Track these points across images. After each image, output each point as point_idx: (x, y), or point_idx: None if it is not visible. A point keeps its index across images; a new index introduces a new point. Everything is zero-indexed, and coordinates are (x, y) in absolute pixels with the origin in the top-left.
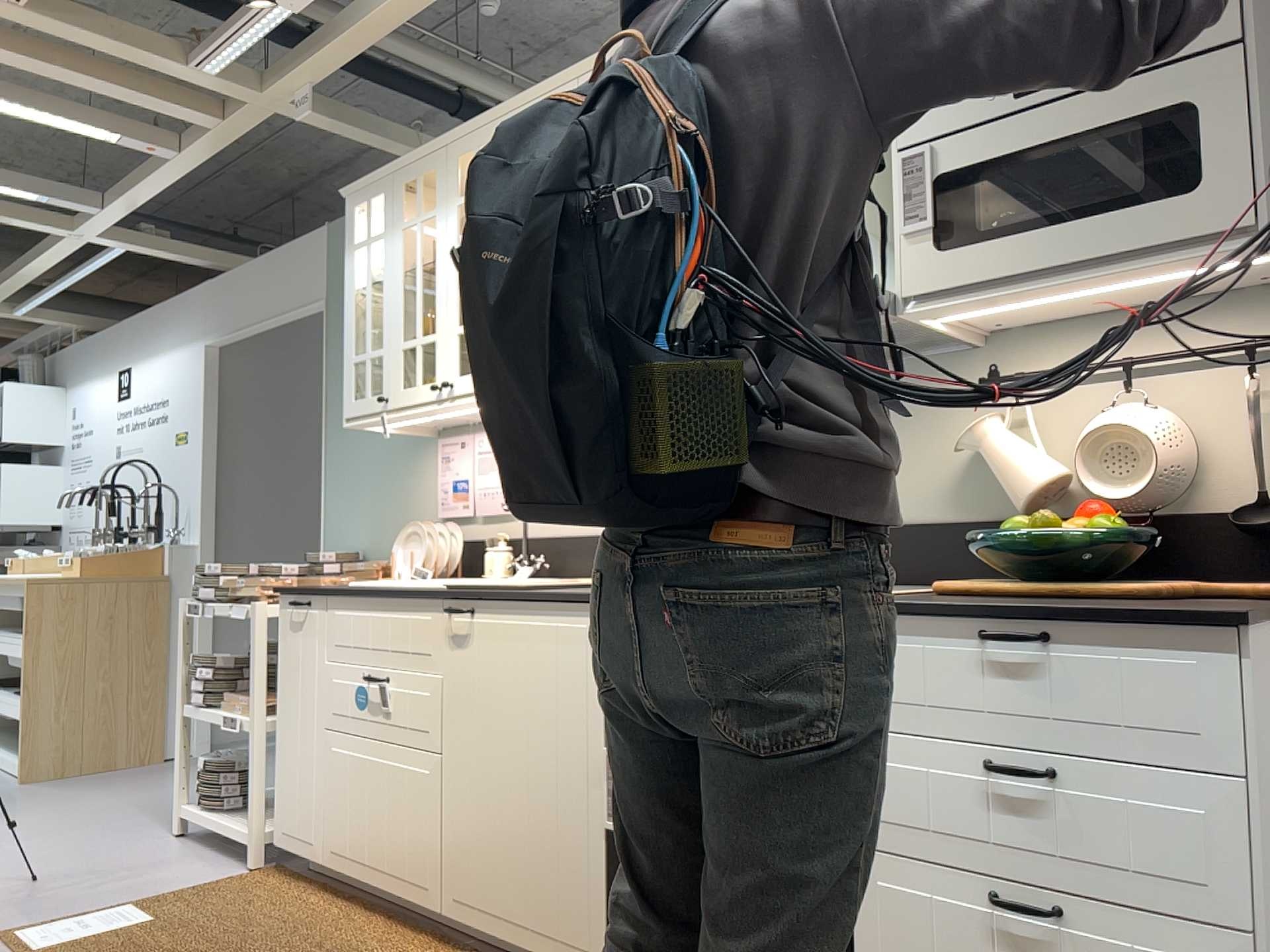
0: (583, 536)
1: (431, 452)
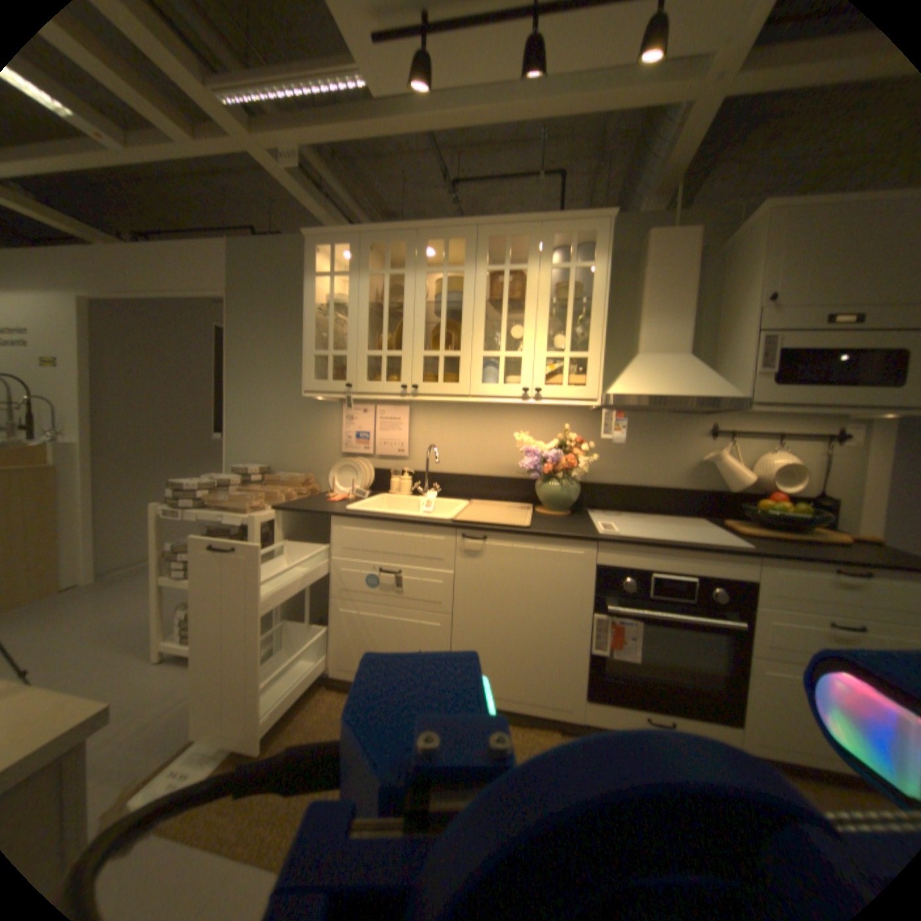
0: (462, 473)
1: (334, 410)
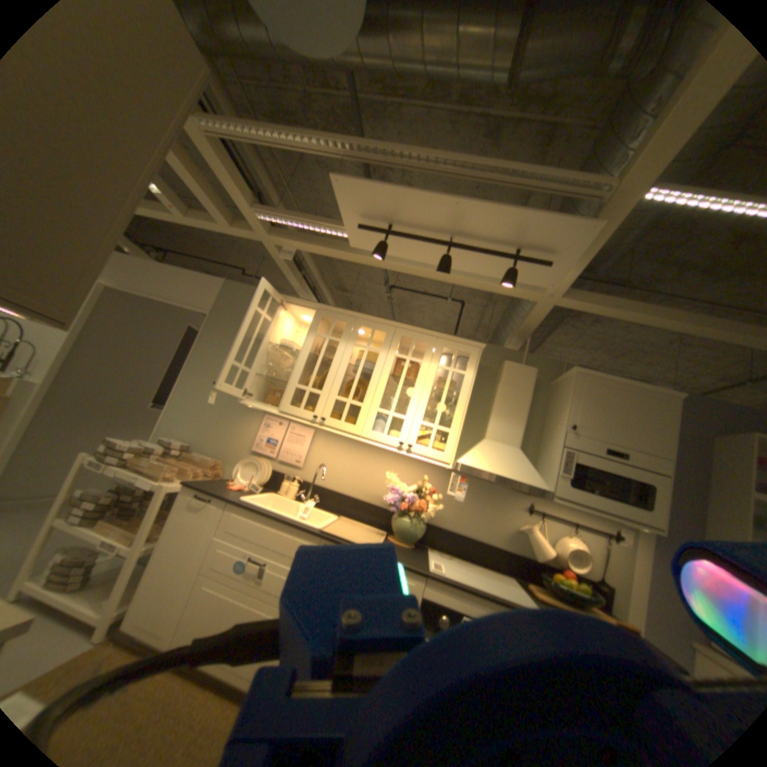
0: (339, 493)
1: (257, 417)
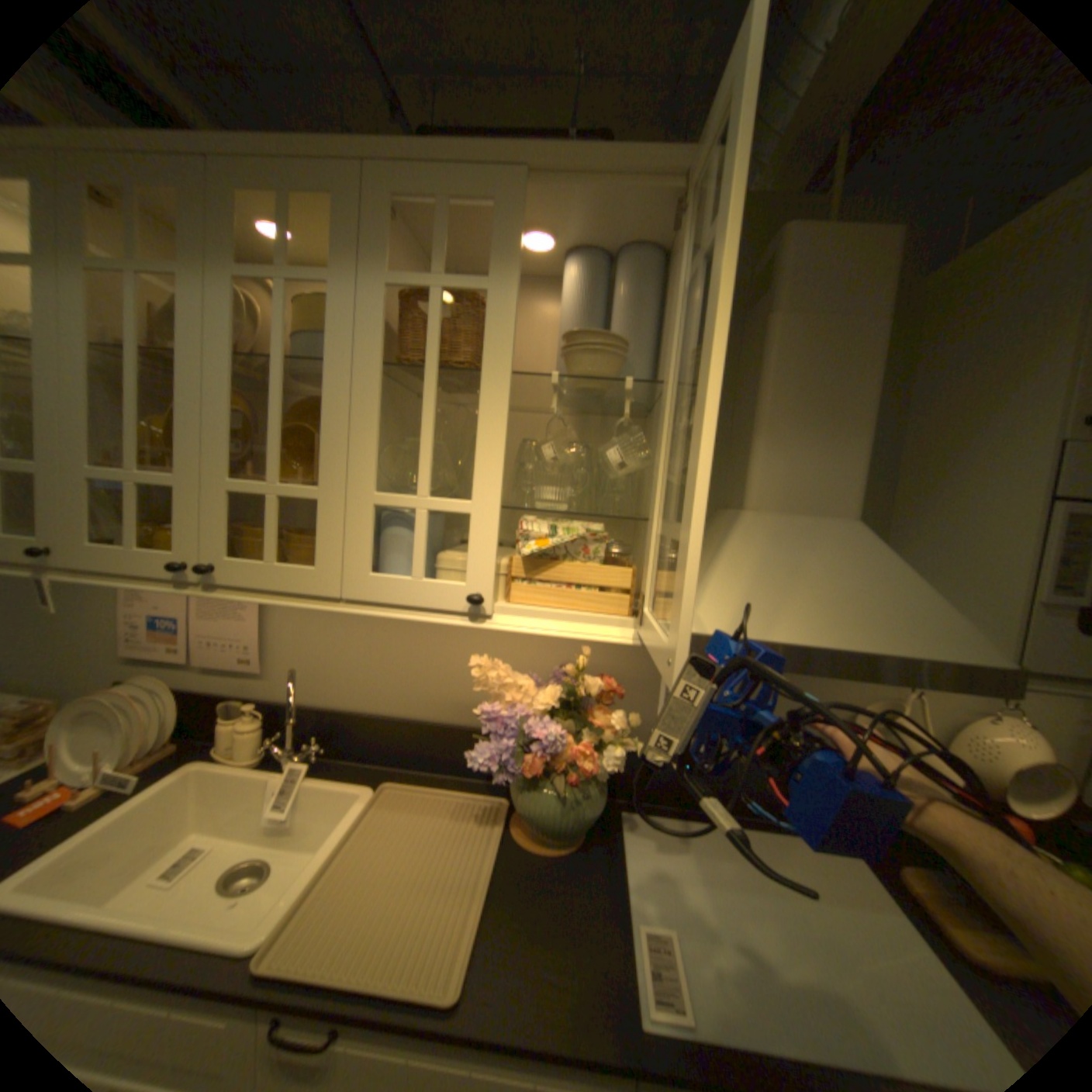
0: (374, 716)
1: None
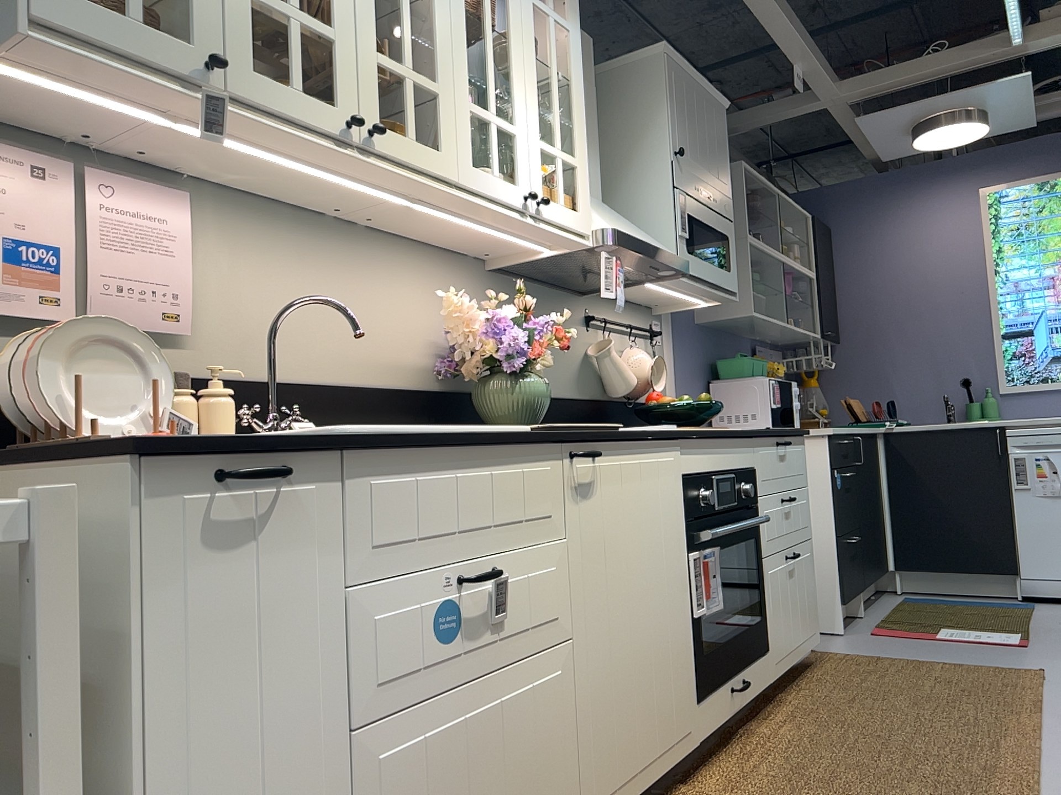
0: (319, 385)
1: None
